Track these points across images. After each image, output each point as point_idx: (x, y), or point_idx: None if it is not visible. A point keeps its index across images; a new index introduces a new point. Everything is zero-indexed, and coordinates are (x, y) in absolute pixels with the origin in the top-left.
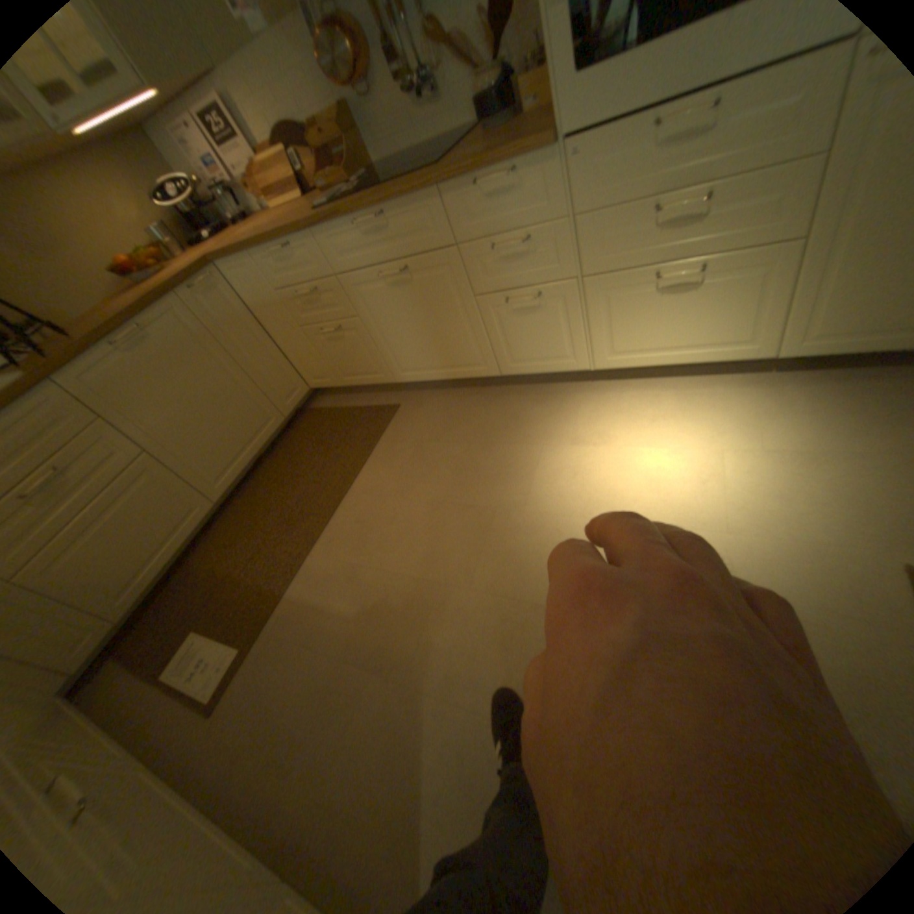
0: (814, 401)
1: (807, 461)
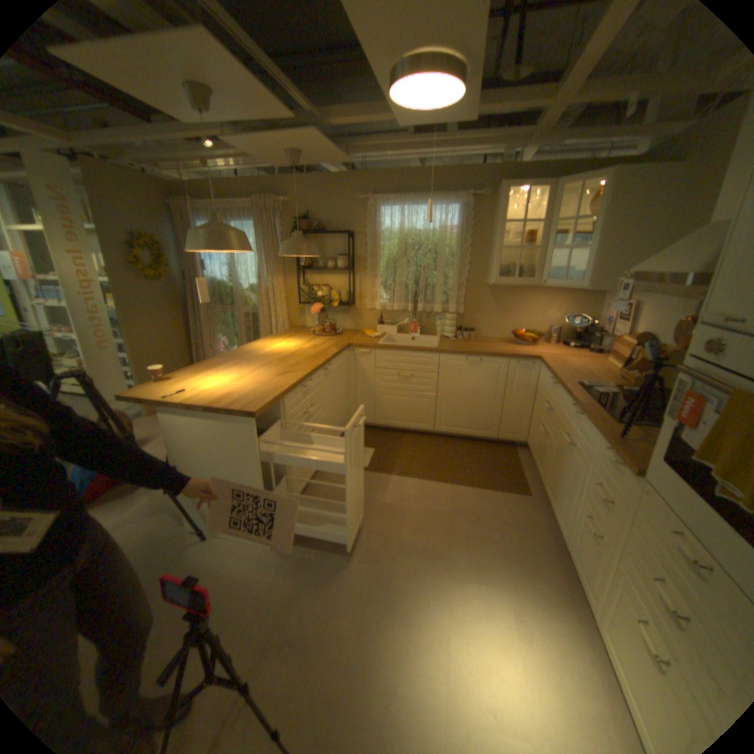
0: None
1: None
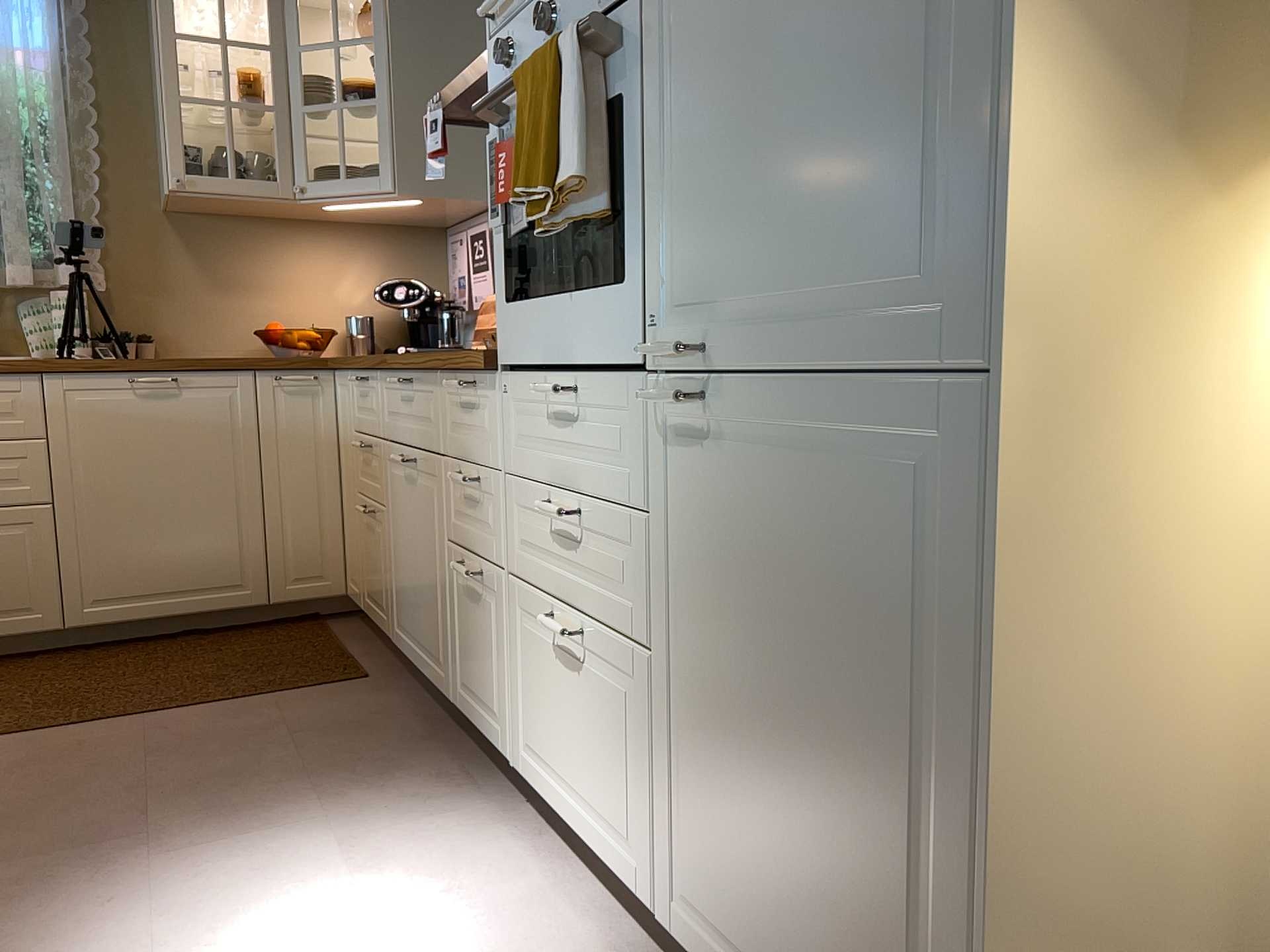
0: None
1: None
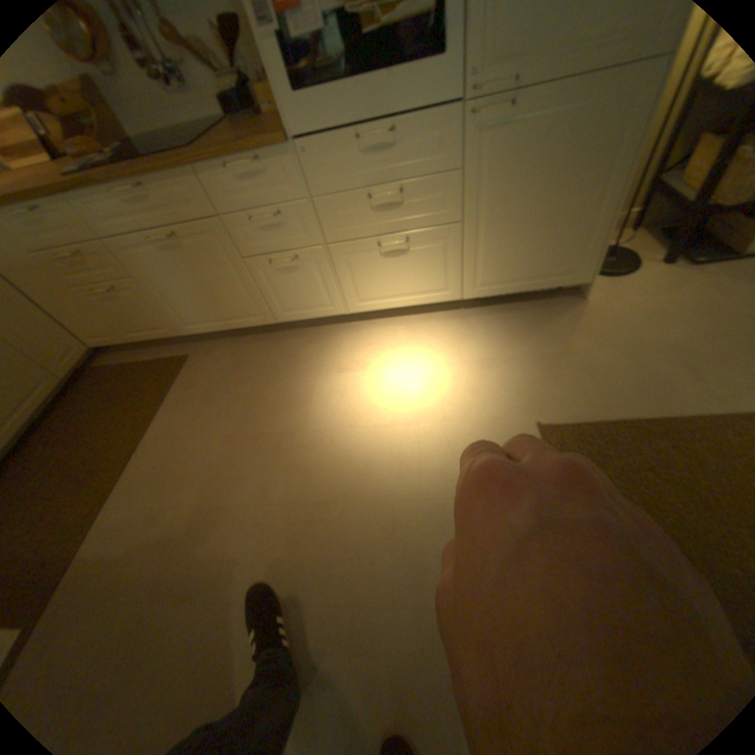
0: (486, 326)
1: (485, 366)
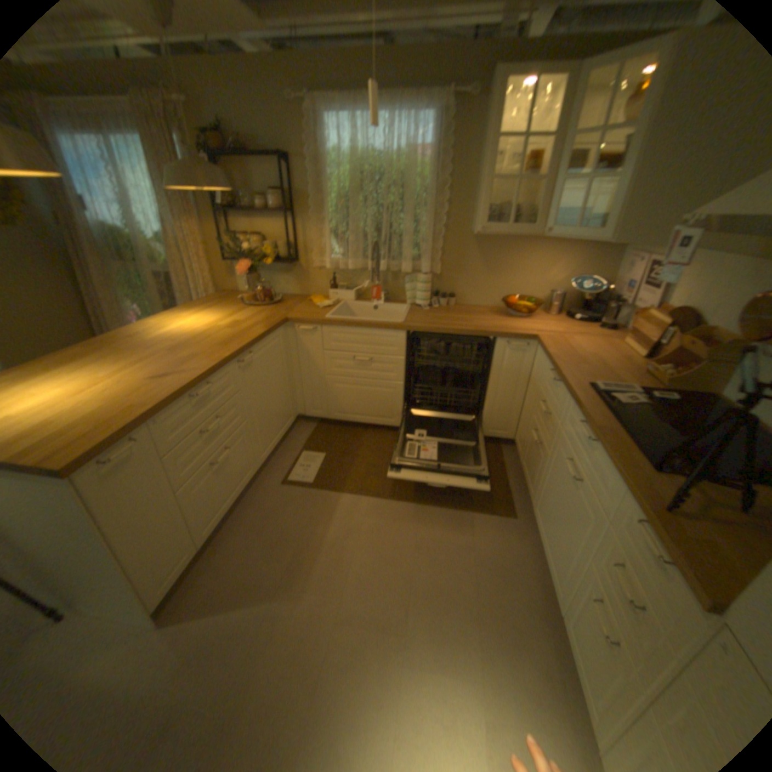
0: None
1: None
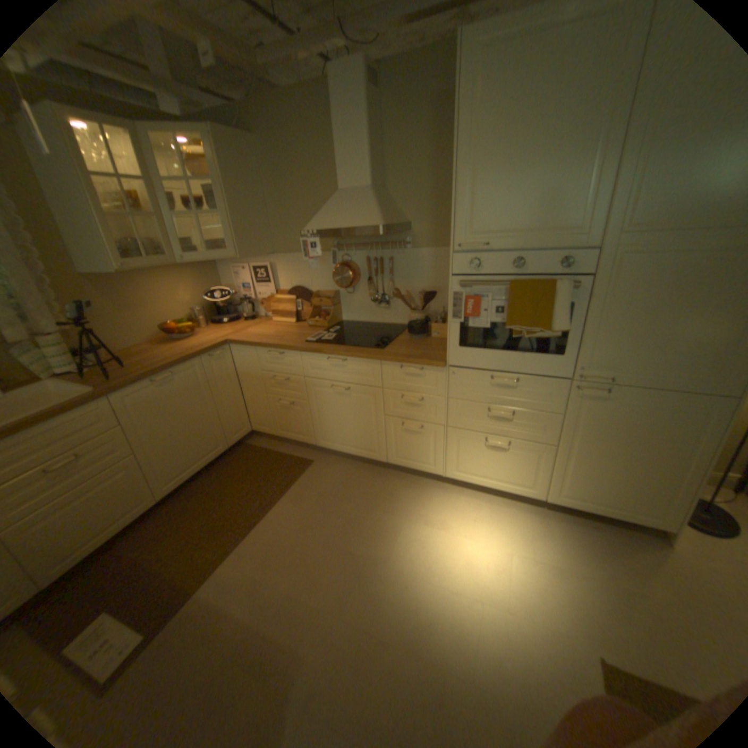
0: (564, 534)
1: (556, 574)
